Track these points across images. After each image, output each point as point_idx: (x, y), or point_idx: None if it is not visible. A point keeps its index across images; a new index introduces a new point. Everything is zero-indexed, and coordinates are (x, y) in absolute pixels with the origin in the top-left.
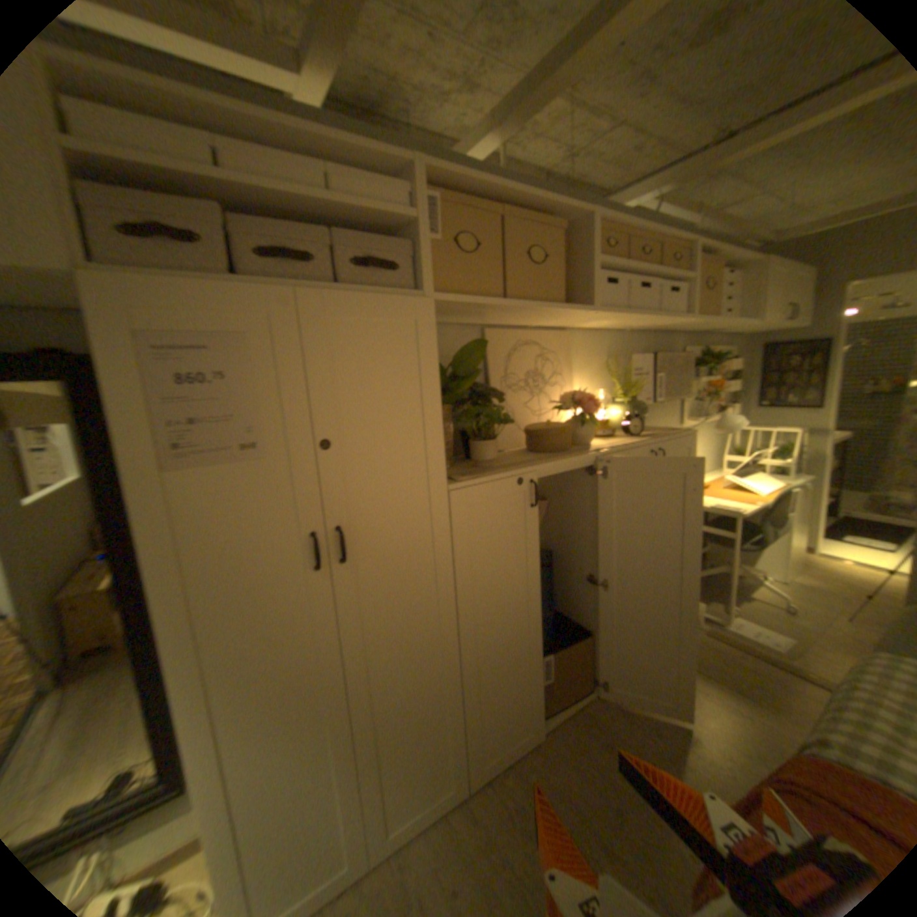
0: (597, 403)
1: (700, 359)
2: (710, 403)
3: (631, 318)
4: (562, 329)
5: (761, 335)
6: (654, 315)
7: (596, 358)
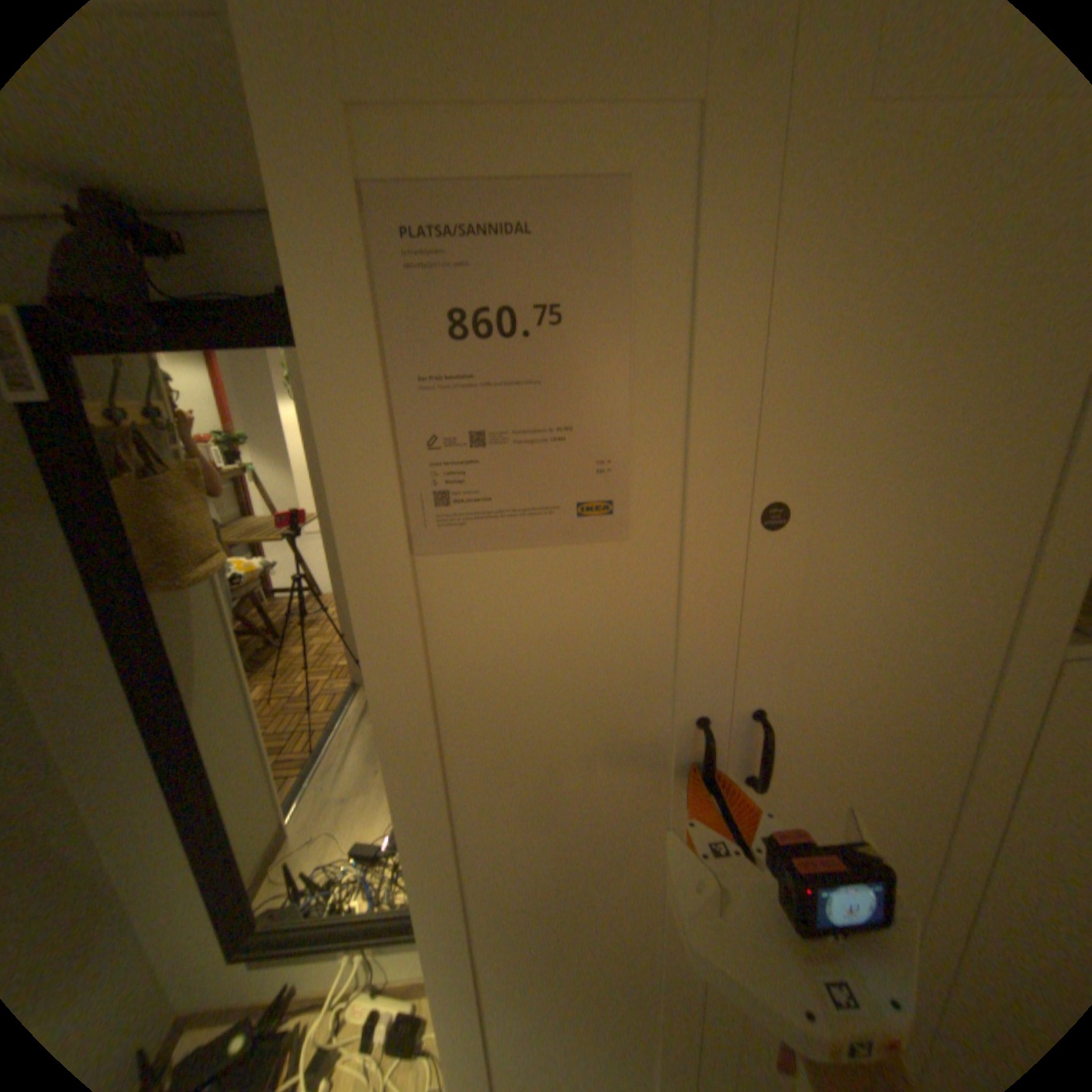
0: None
1: None
2: None
3: None
4: None
5: None
6: None
7: None
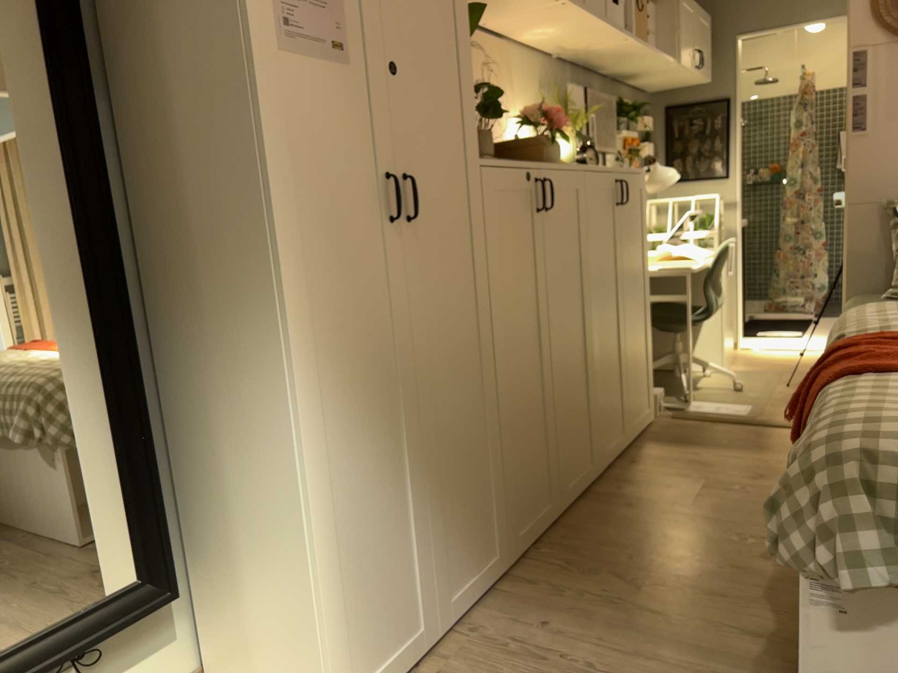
0: (559, 120)
1: (617, 109)
2: (631, 164)
3: (585, 21)
4: (499, 37)
5: (661, 95)
6: (606, 21)
7: (531, 83)
